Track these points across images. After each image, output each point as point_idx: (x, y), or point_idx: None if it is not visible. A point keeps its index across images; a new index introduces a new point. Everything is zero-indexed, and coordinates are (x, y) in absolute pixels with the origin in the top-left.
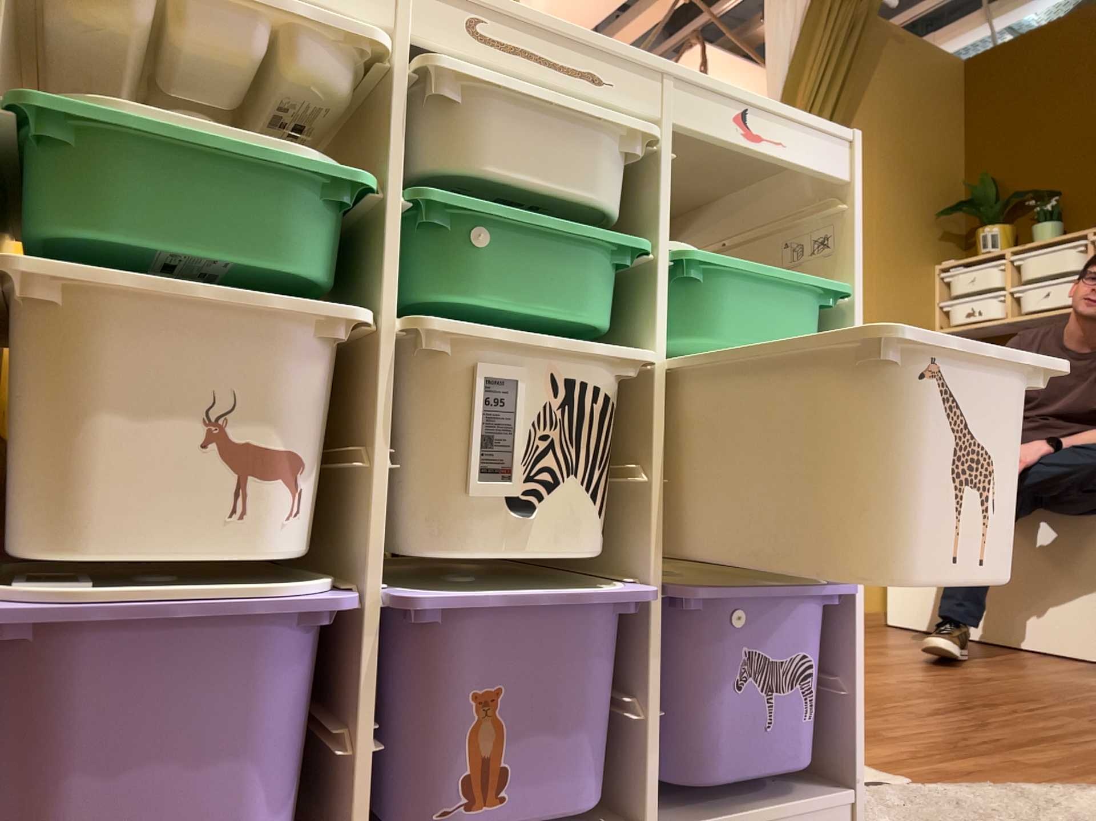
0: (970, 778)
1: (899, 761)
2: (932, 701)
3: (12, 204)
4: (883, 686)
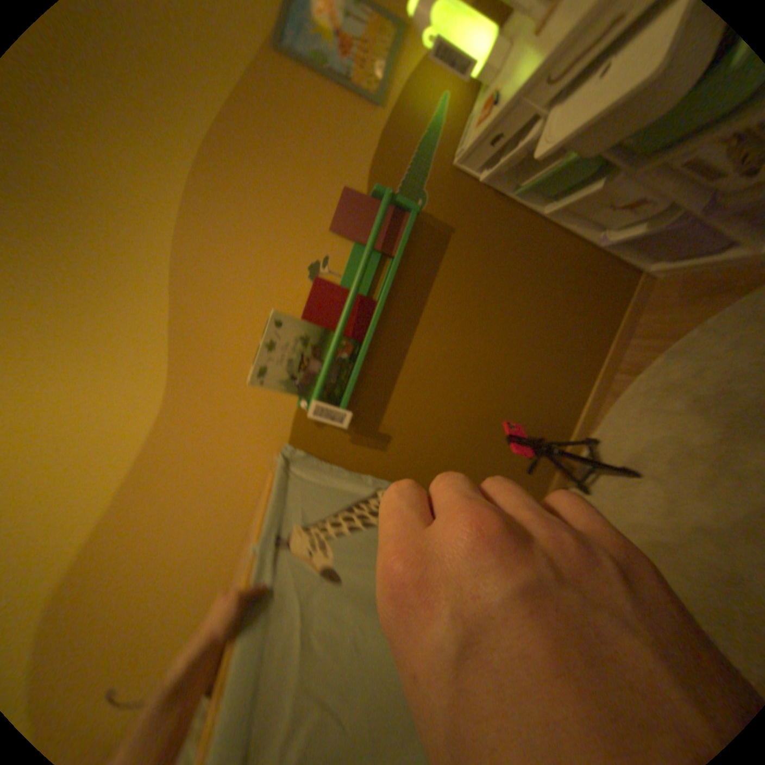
0: None
1: None
2: None
3: (535, 189)
4: None
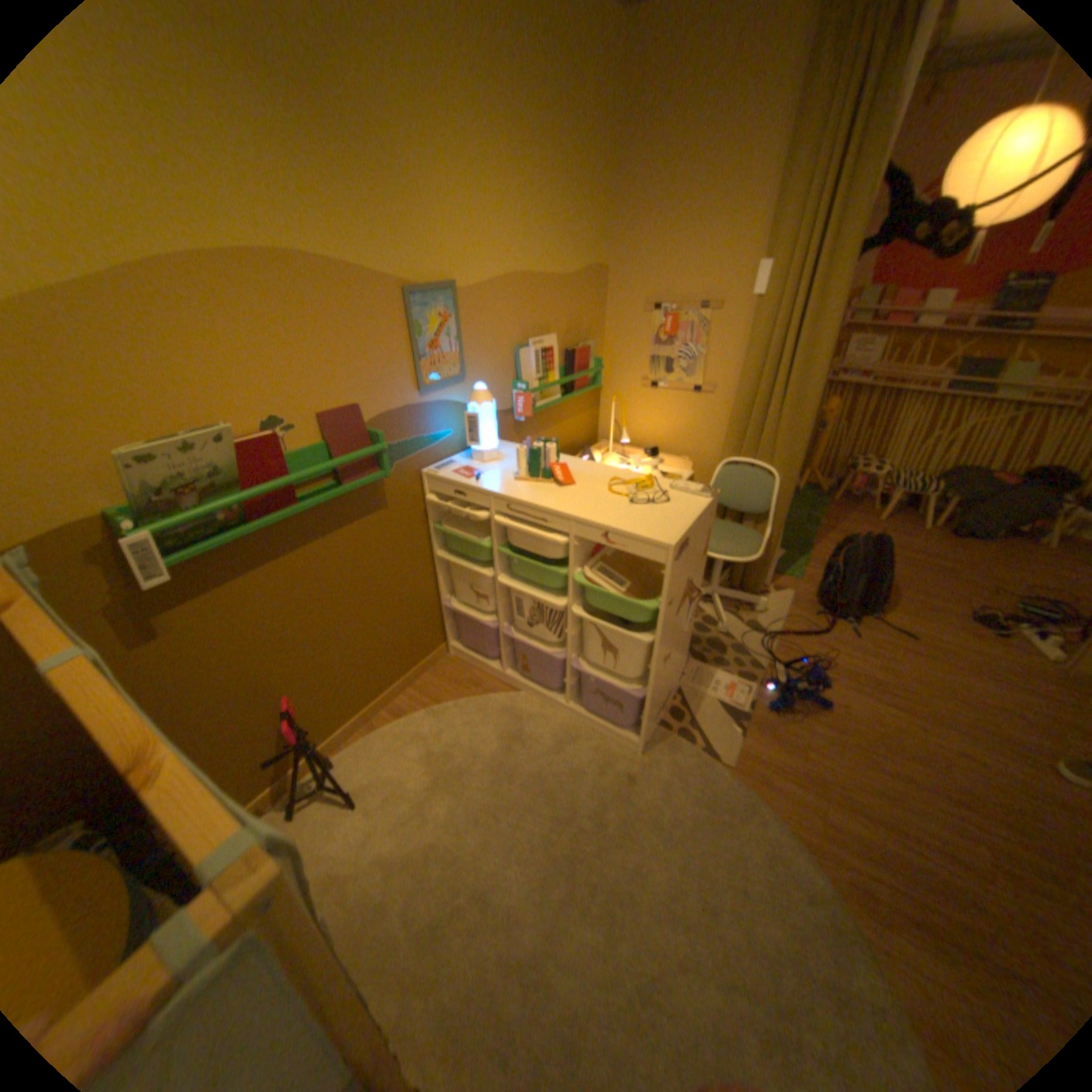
0: (760, 792)
1: (757, 764)
2: (915, 774)
3: (443, 534)
4: (922, 747)
